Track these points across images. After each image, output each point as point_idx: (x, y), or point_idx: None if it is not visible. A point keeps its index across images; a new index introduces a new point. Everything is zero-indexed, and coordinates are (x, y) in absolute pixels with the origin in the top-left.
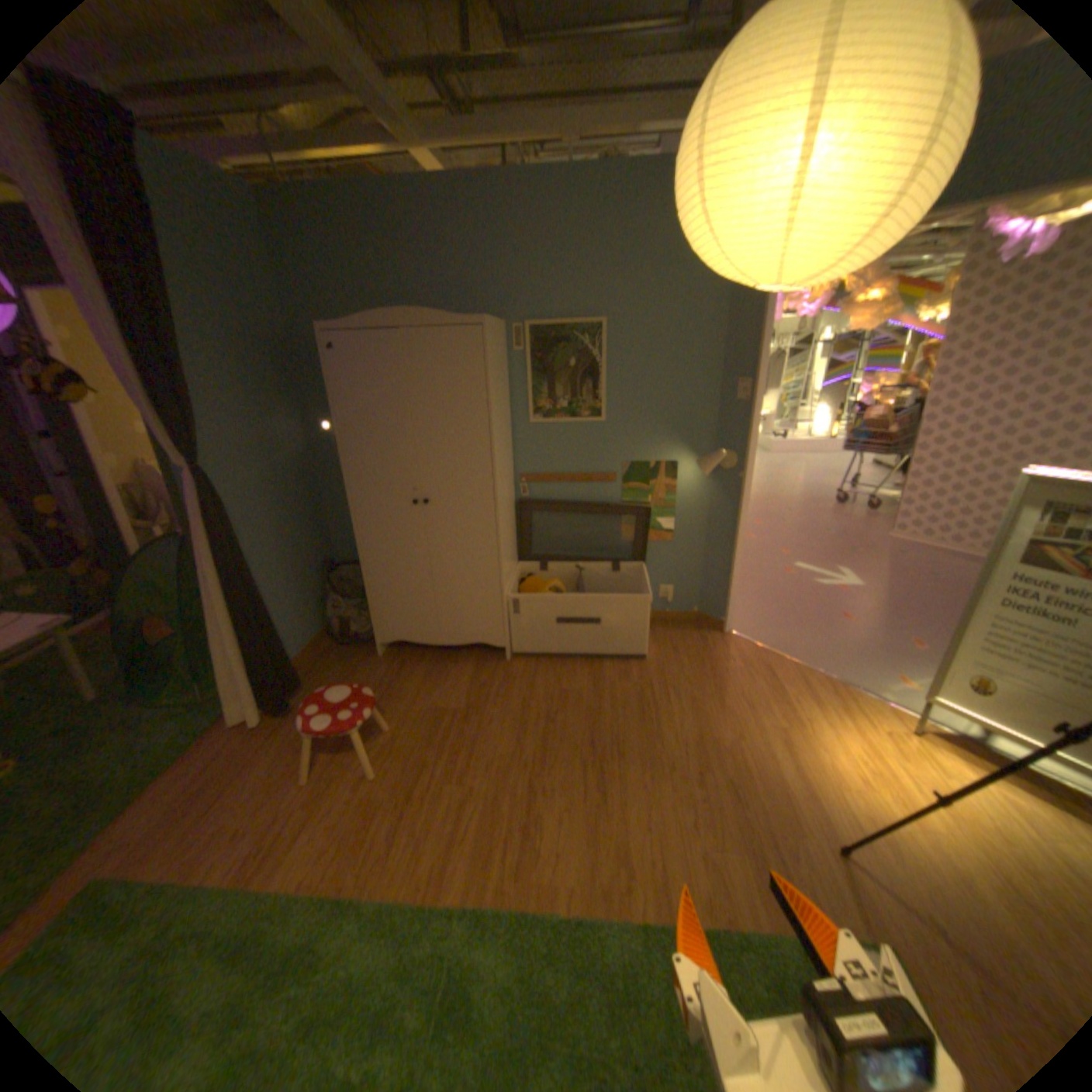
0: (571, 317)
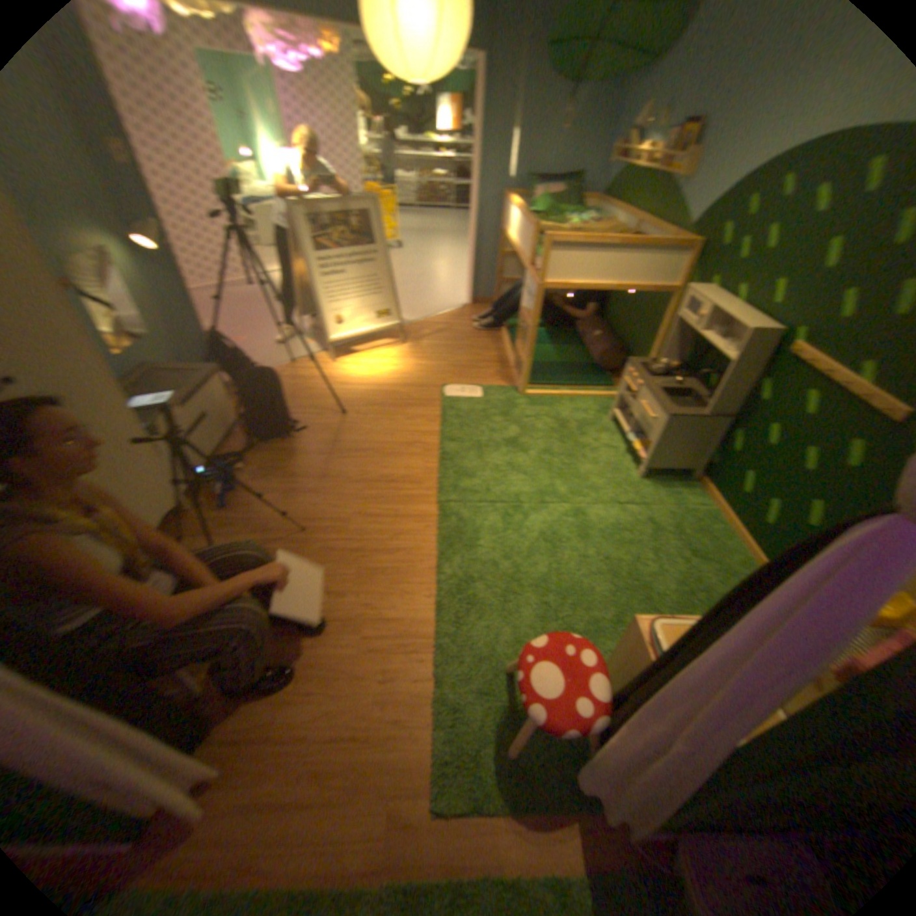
0: None
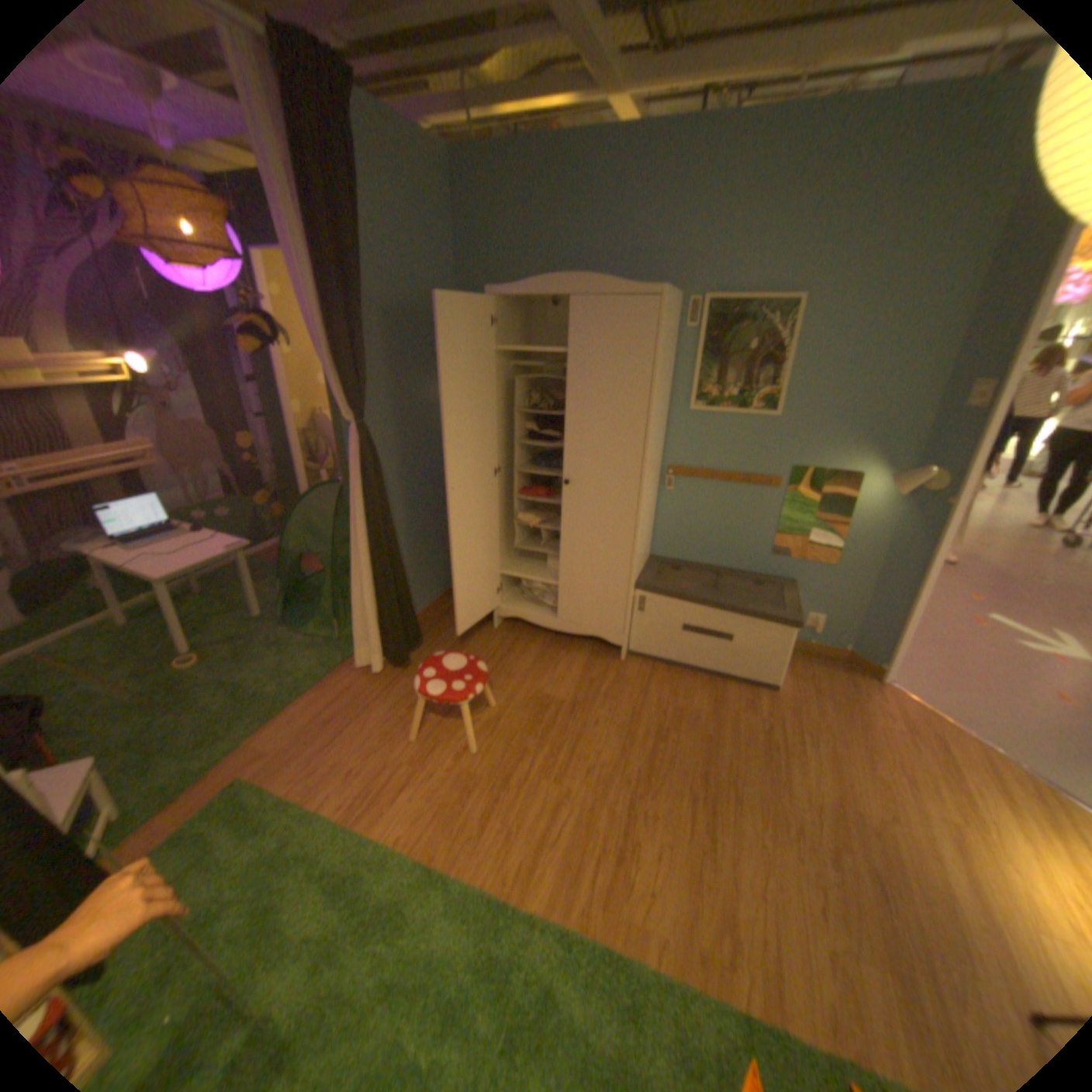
0: (763, 290)
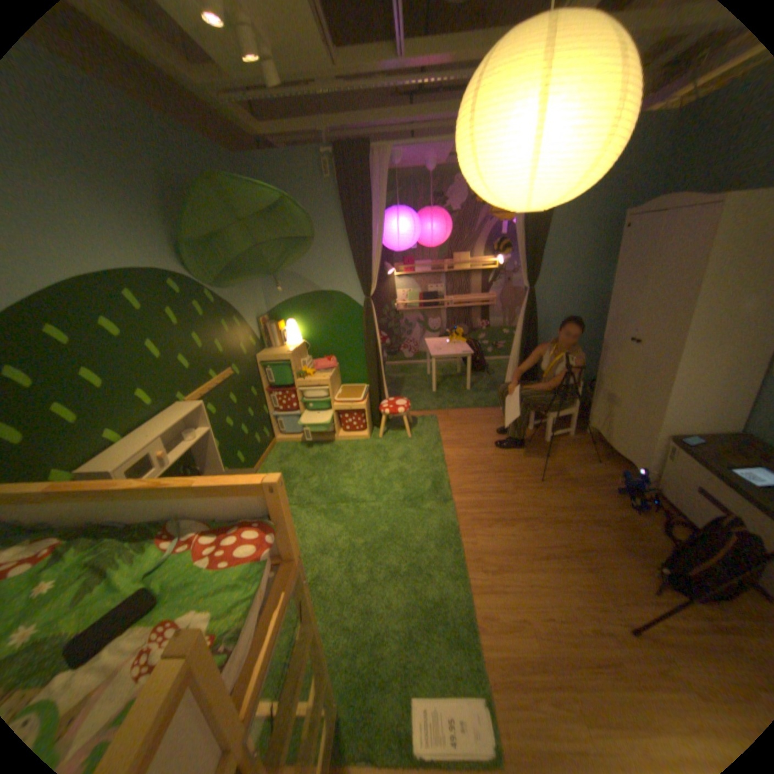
0: None
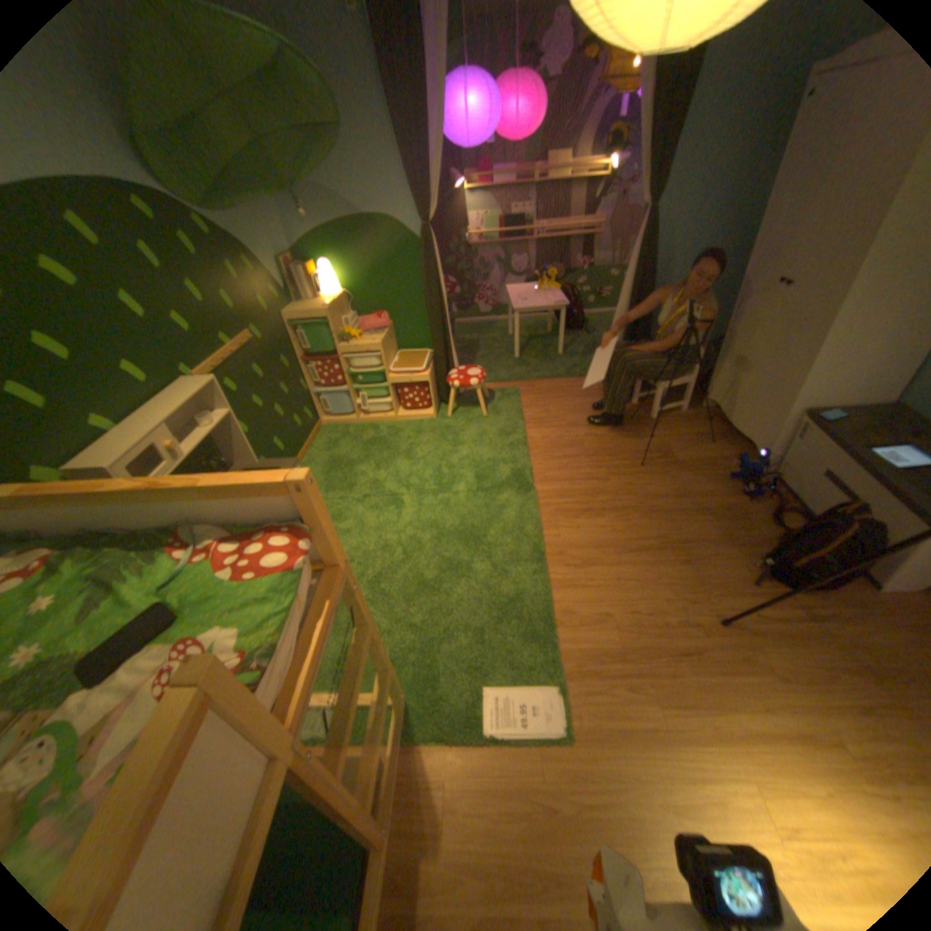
0: None
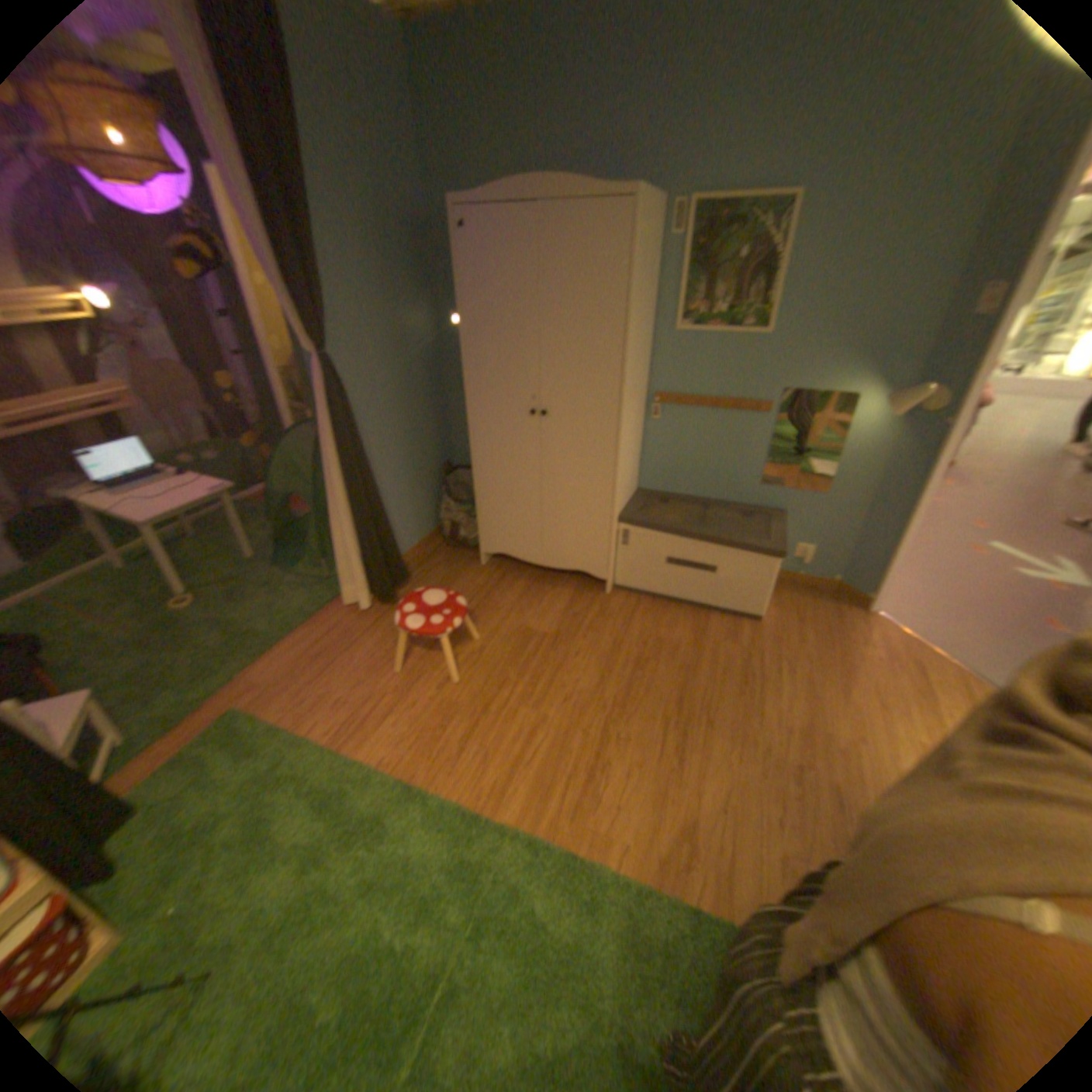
0: (755, 187)
